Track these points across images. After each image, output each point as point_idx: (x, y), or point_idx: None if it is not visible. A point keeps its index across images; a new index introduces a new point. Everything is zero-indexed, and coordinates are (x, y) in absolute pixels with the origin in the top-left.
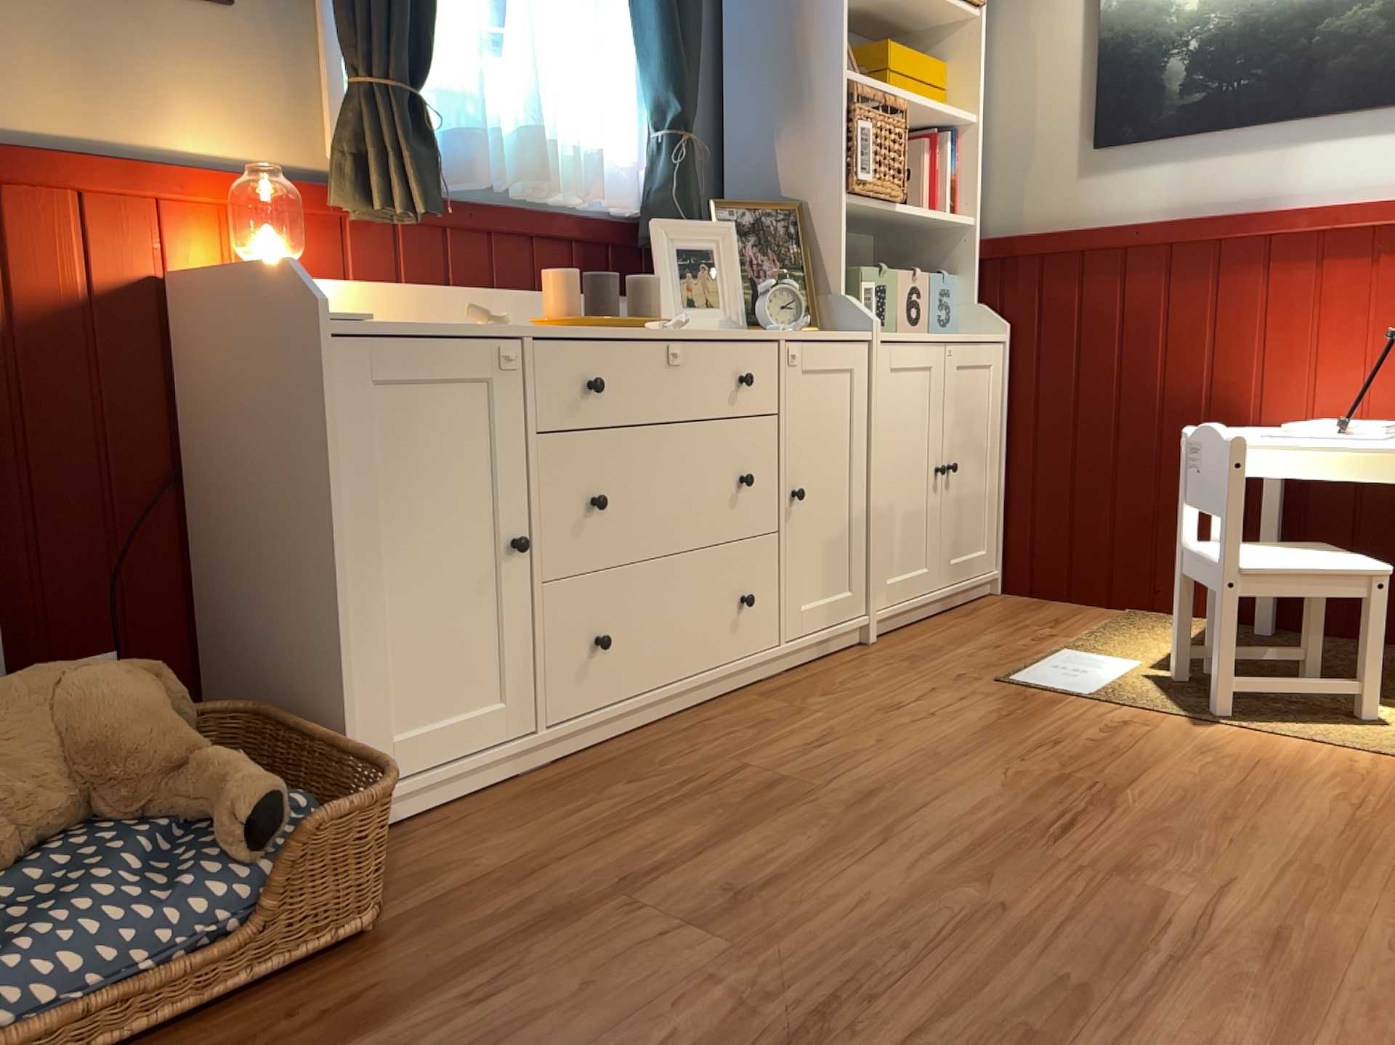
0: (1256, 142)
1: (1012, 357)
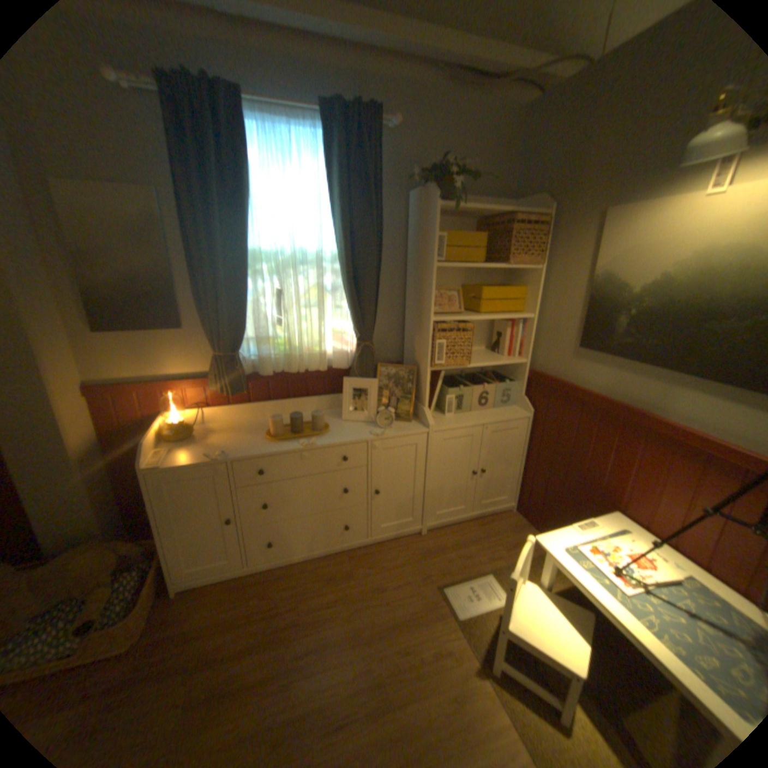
0: (659, 373)
1: (534, 422)
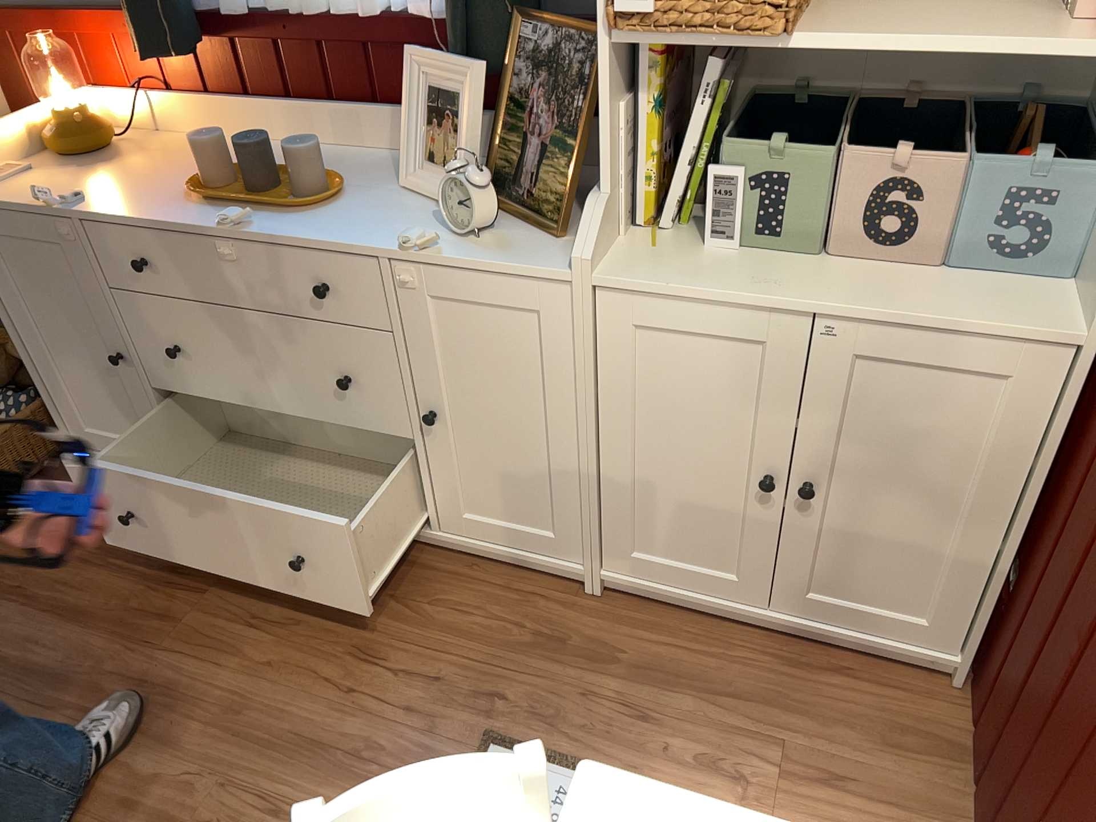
0: None
1: (1087, 381)
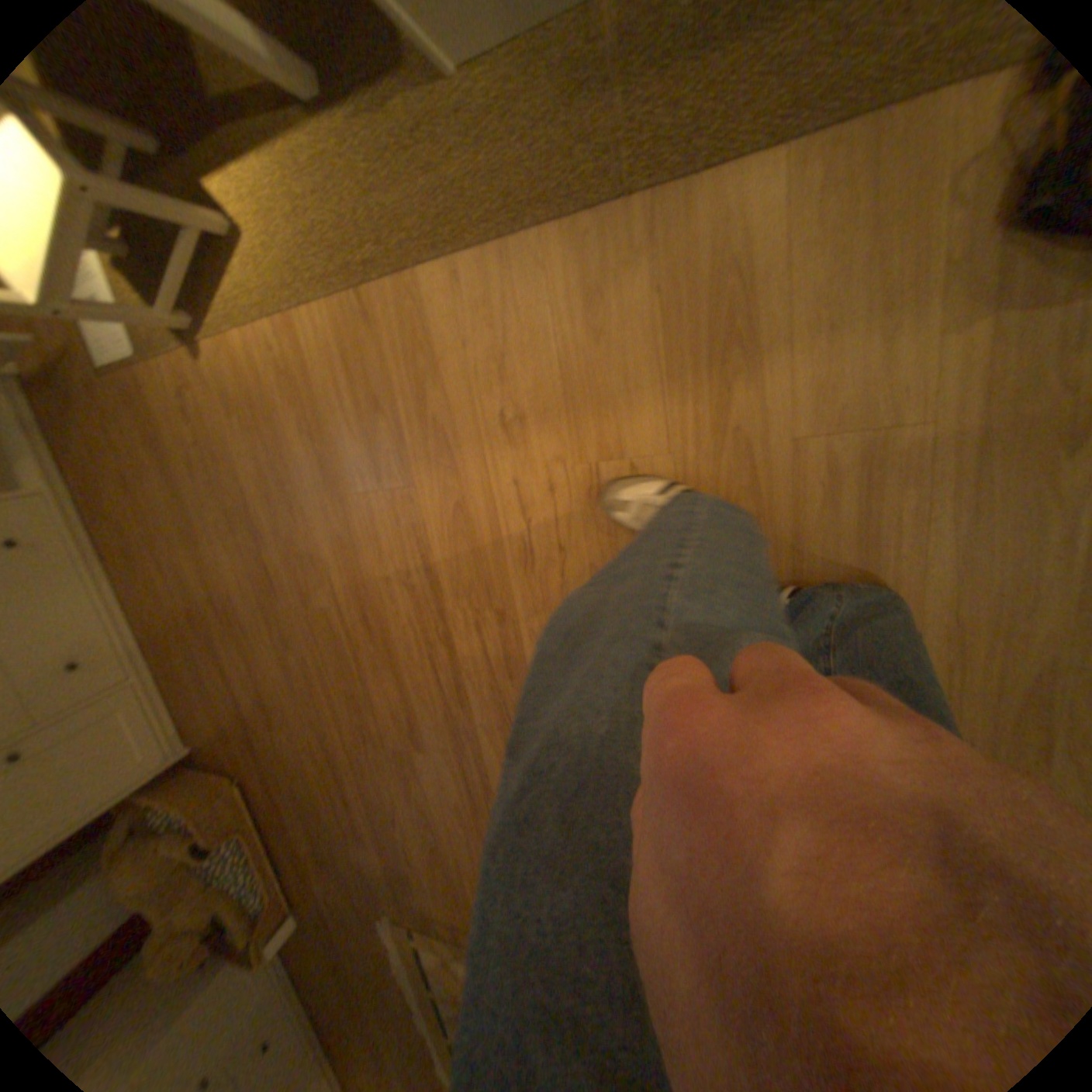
0: None
1: None
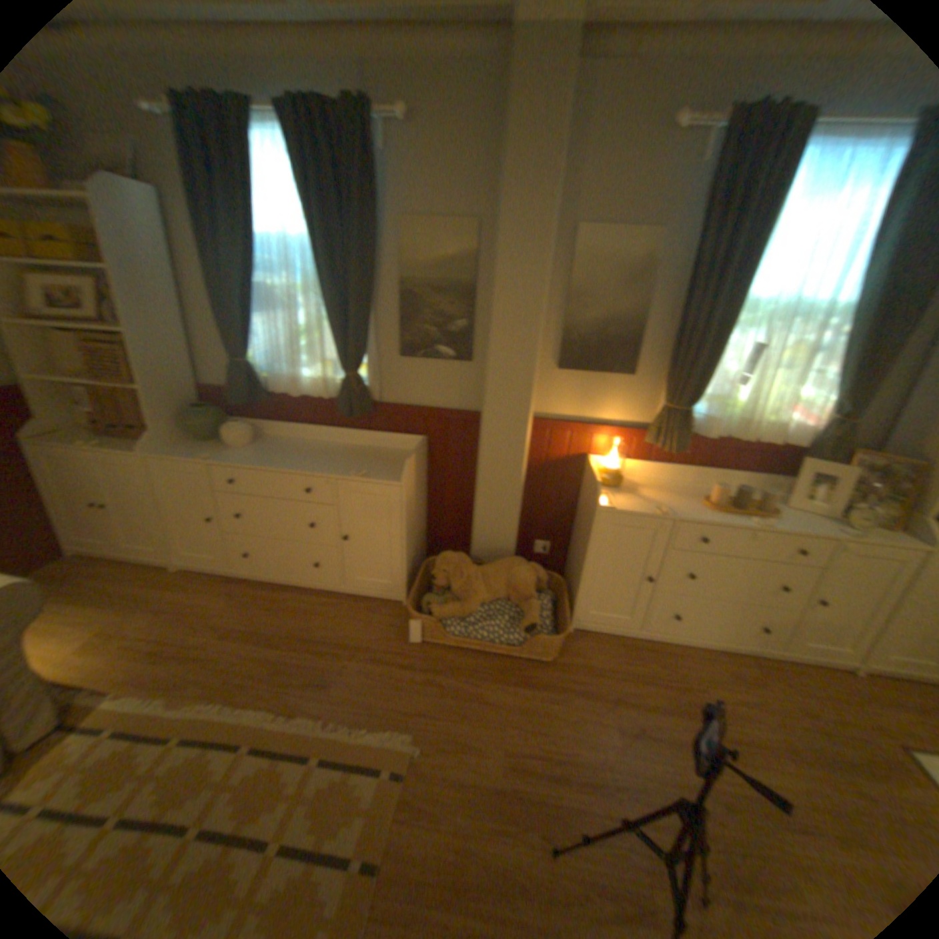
0: None
1: None
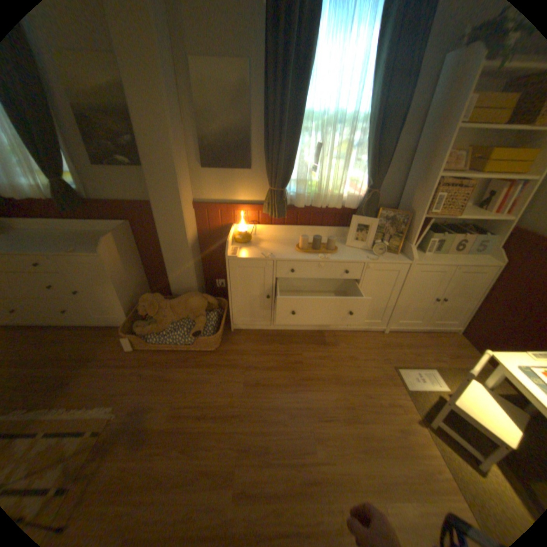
0: None
1: (503, 271)
